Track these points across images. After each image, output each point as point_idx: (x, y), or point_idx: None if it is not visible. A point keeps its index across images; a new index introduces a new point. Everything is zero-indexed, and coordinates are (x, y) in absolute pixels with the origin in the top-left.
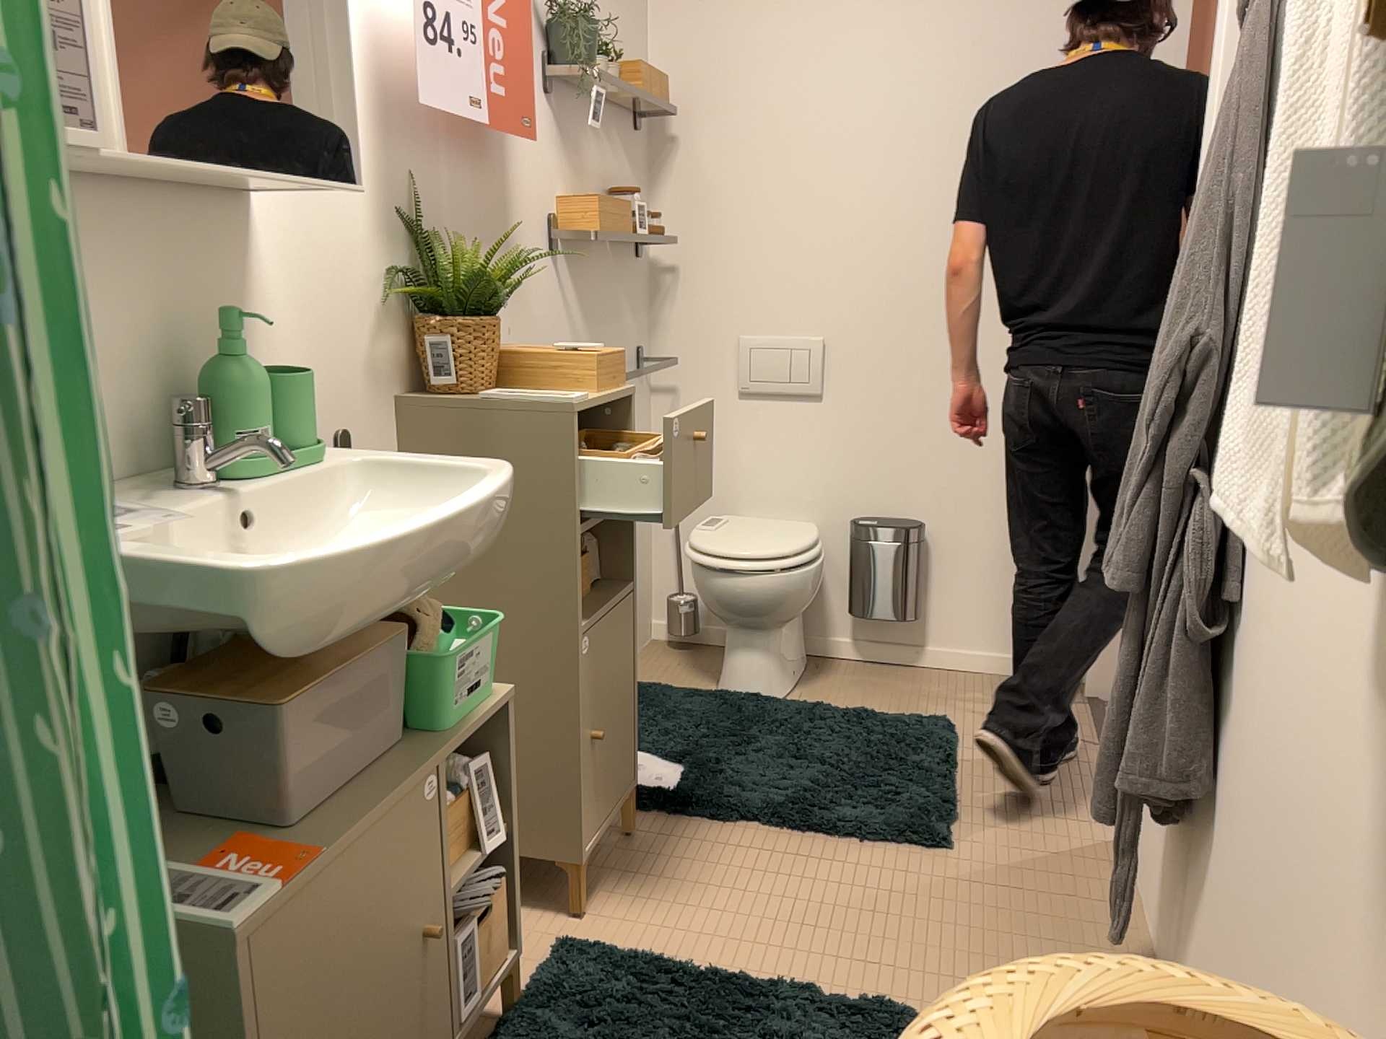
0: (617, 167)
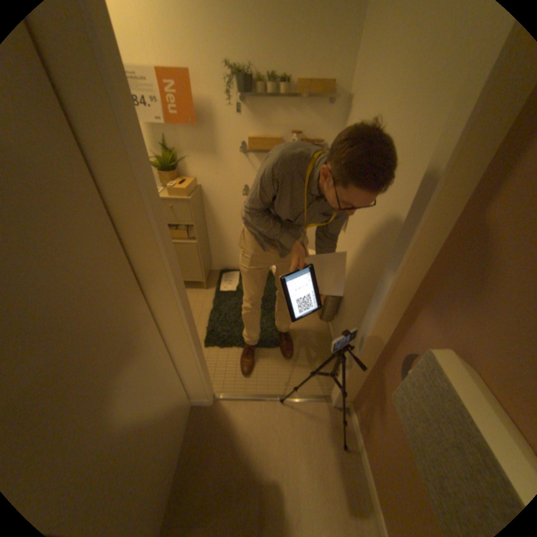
0: (303, 115)
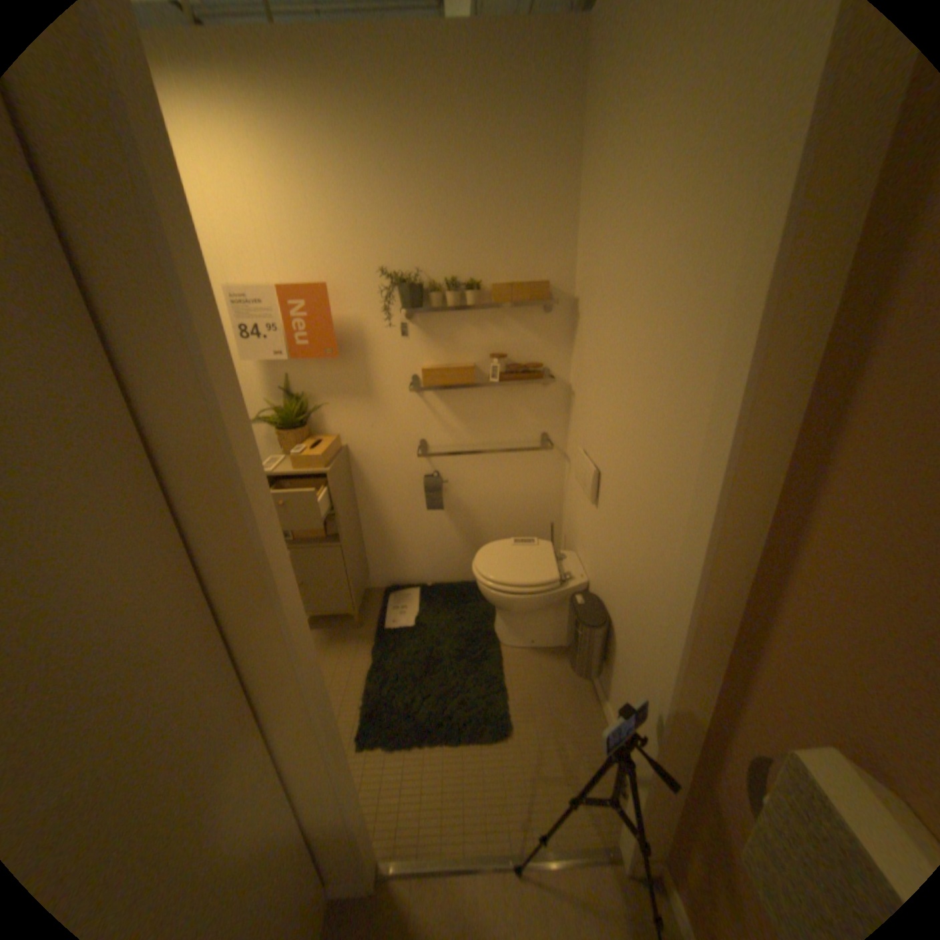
0: (505, 332)
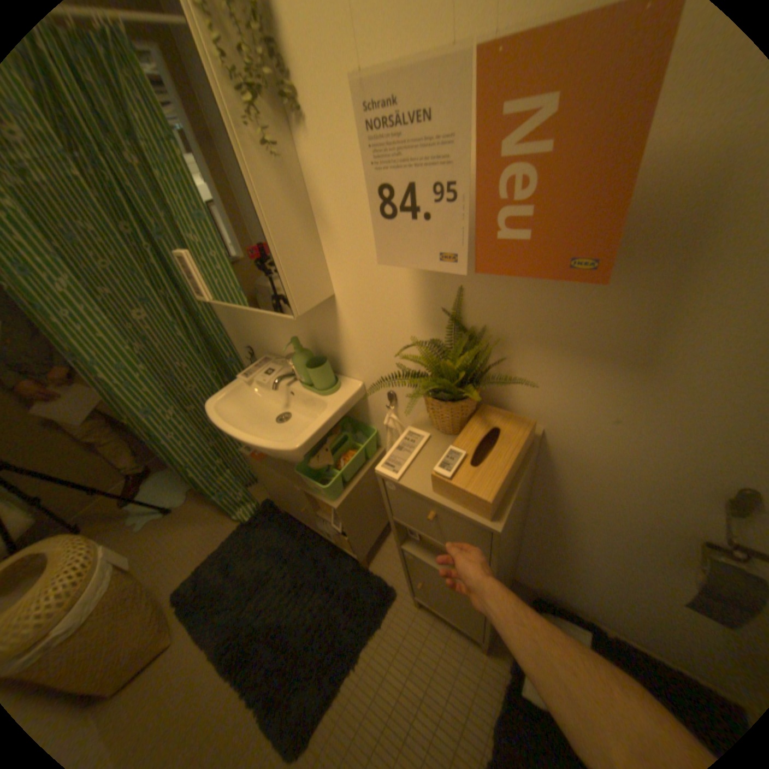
0: None
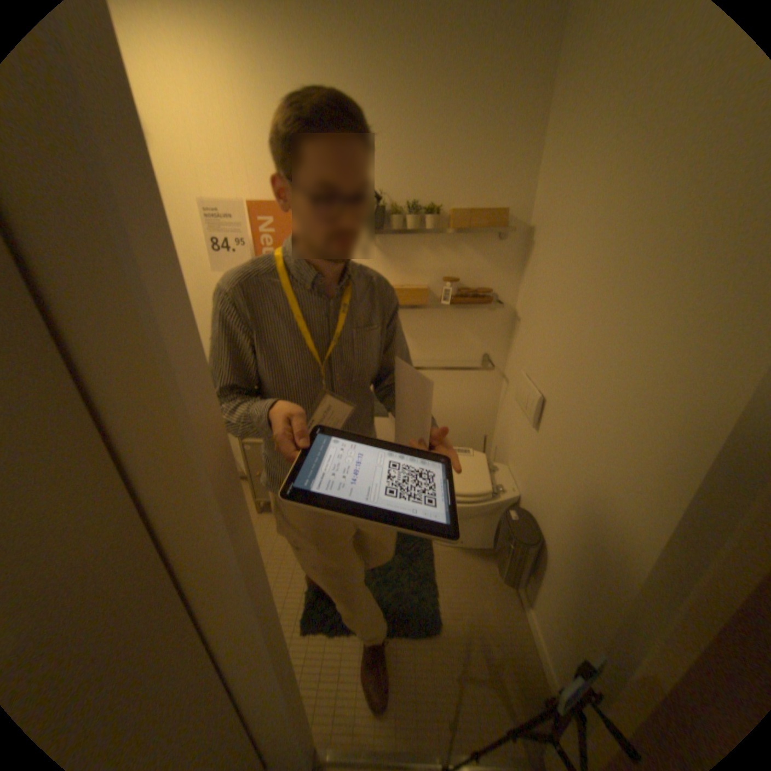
0: (459, 256)
